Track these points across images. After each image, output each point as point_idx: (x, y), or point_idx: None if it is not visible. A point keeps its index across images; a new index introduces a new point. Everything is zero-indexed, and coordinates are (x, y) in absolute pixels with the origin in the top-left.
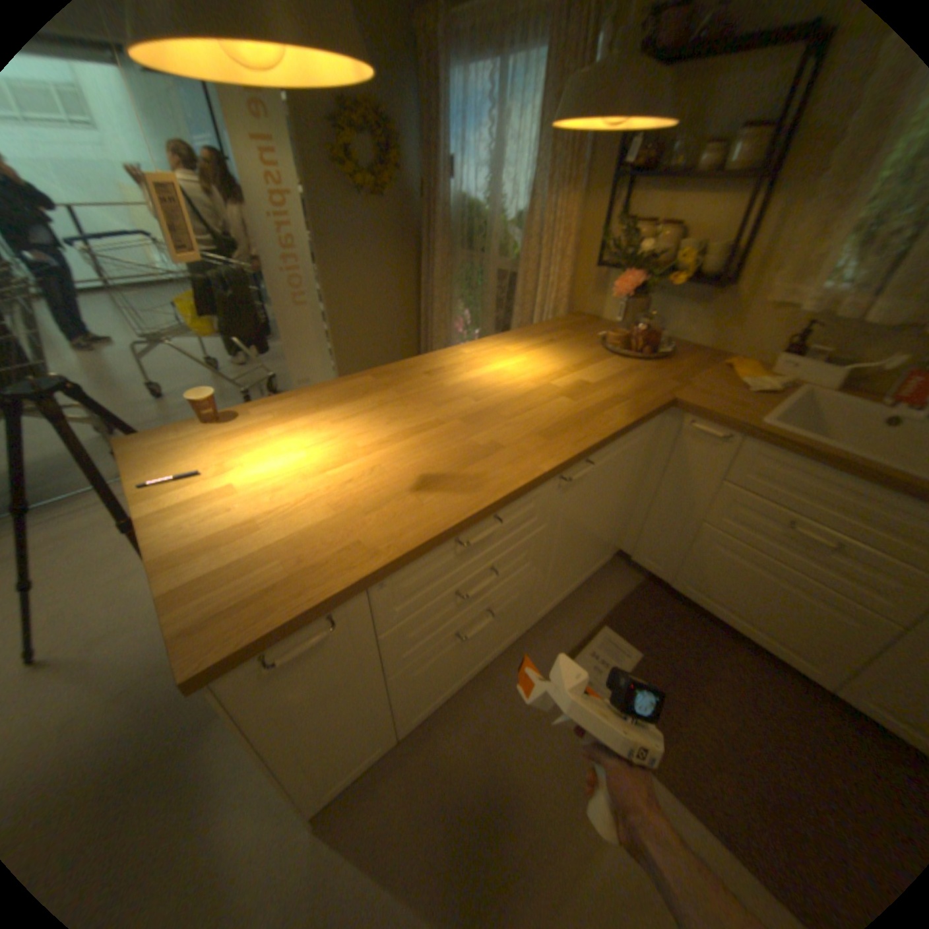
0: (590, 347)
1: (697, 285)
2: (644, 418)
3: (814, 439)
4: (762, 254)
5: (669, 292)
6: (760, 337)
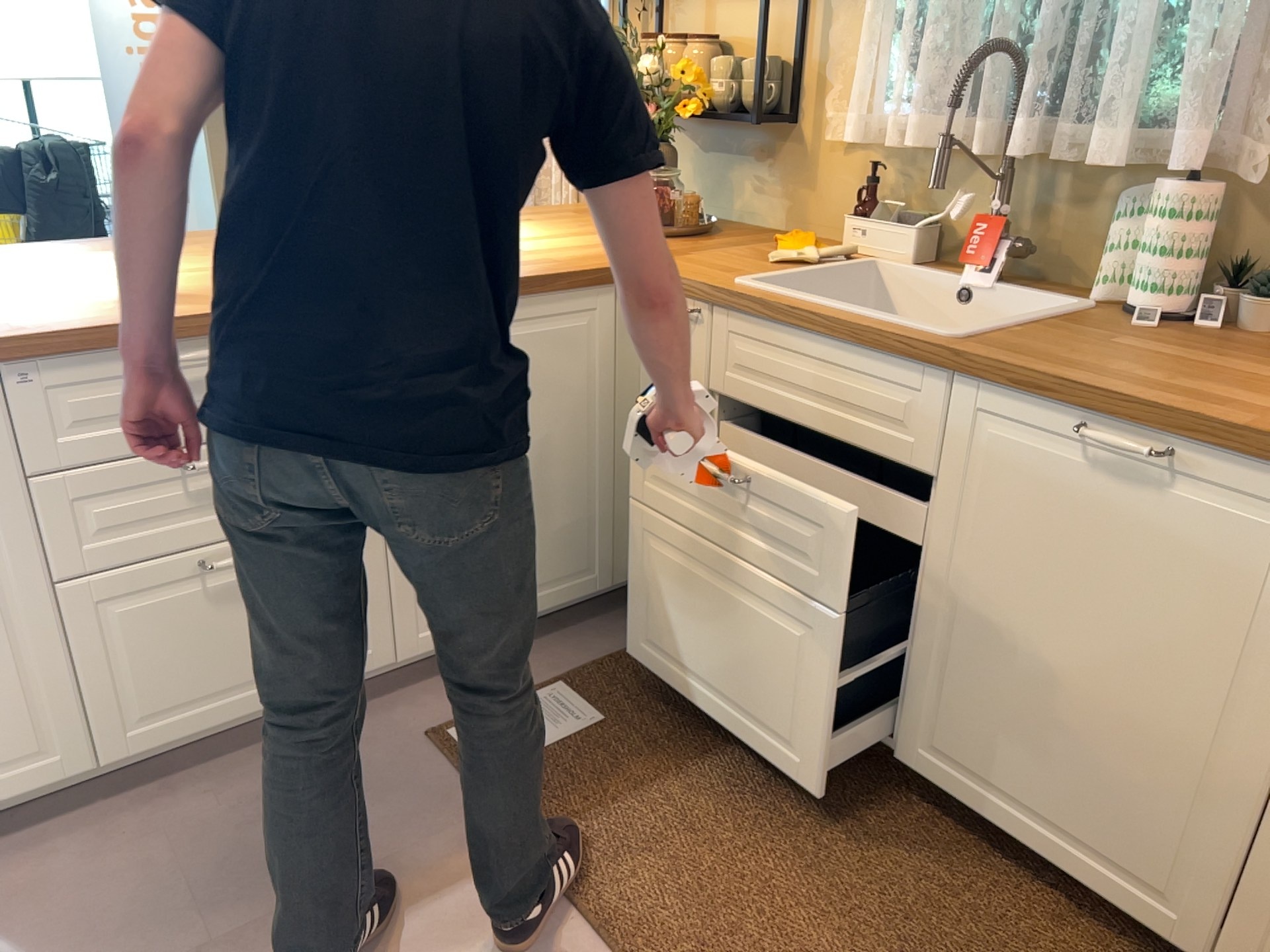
0: (577, 226)
1: (753, 136)
2: (556, 278)
3: (777, 293)
4: (813, 79)
5: (724, 151)
6: (834, 205)
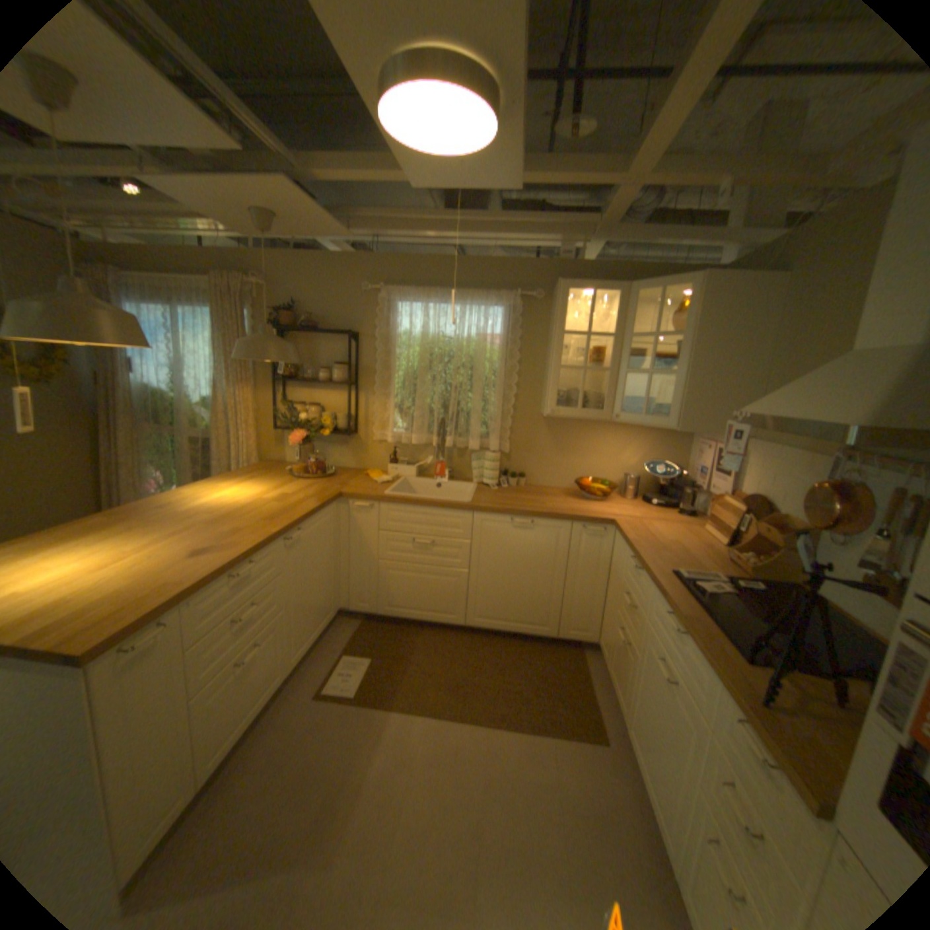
0: (281, 478)
1: (338, 436)
2: (325, 504)
3: (405, 496)
4: (363, 419)
5: (323, 441)
6: (377, 459)
